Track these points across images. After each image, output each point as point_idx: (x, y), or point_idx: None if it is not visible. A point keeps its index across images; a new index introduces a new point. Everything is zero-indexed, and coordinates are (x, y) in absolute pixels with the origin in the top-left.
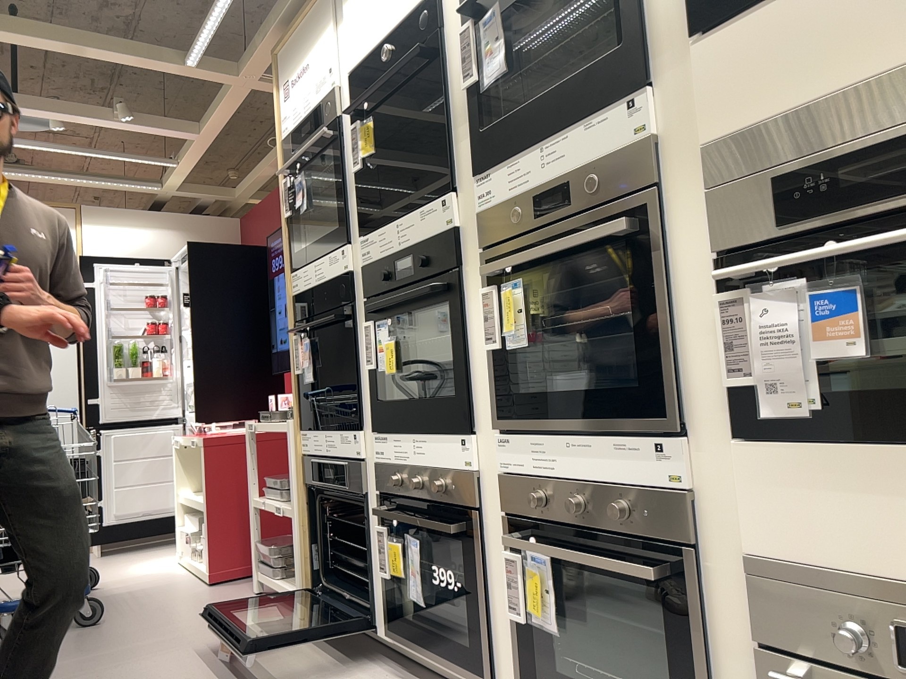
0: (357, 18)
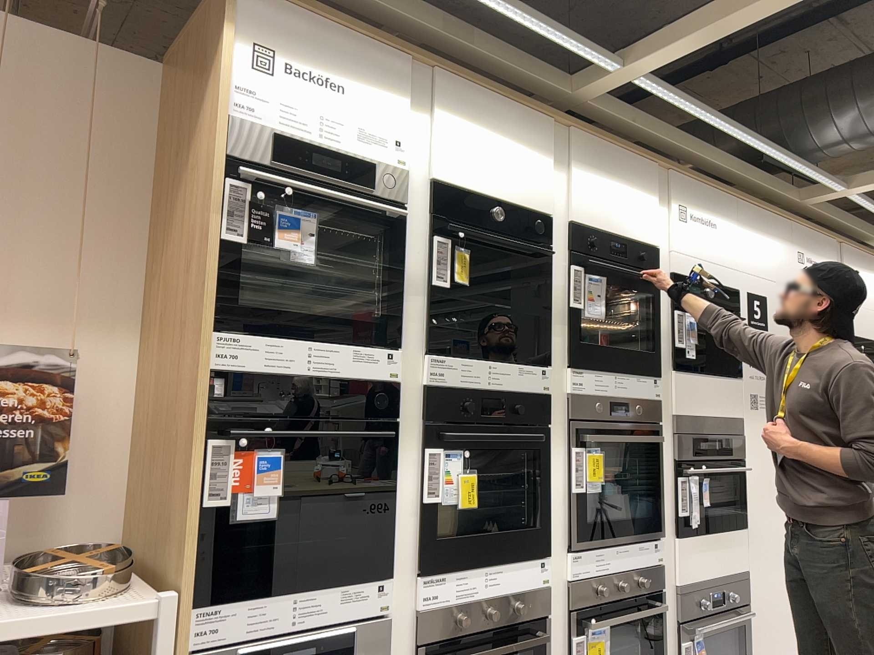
0: (459, 150)
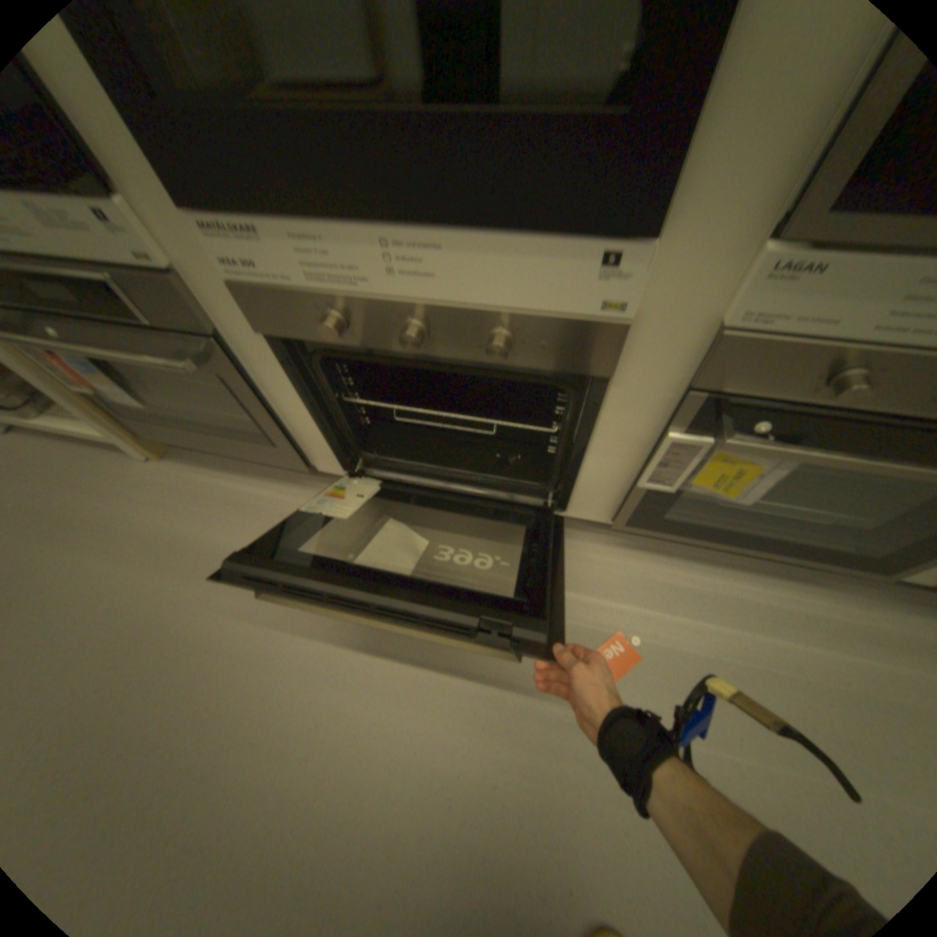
0: None
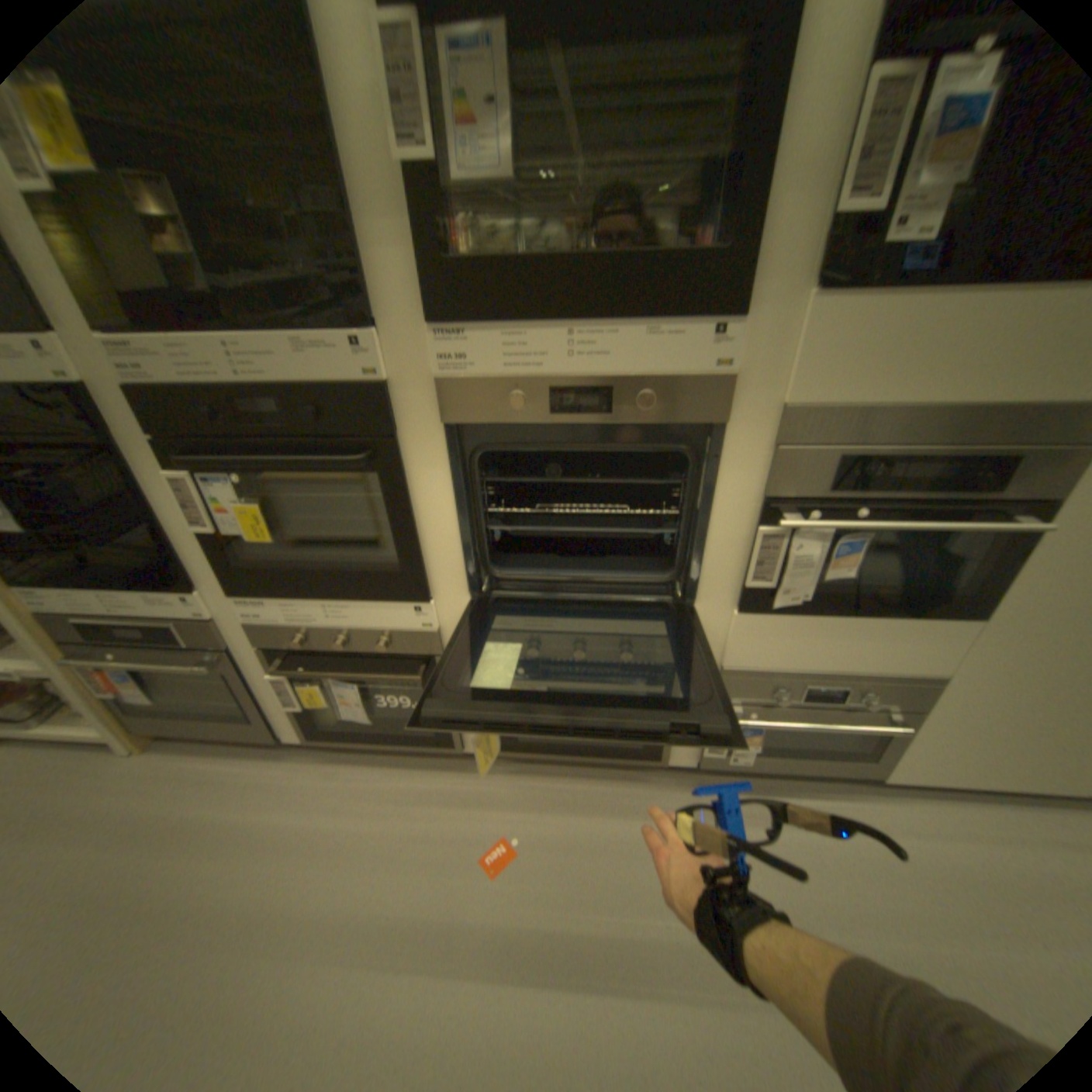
0: None
